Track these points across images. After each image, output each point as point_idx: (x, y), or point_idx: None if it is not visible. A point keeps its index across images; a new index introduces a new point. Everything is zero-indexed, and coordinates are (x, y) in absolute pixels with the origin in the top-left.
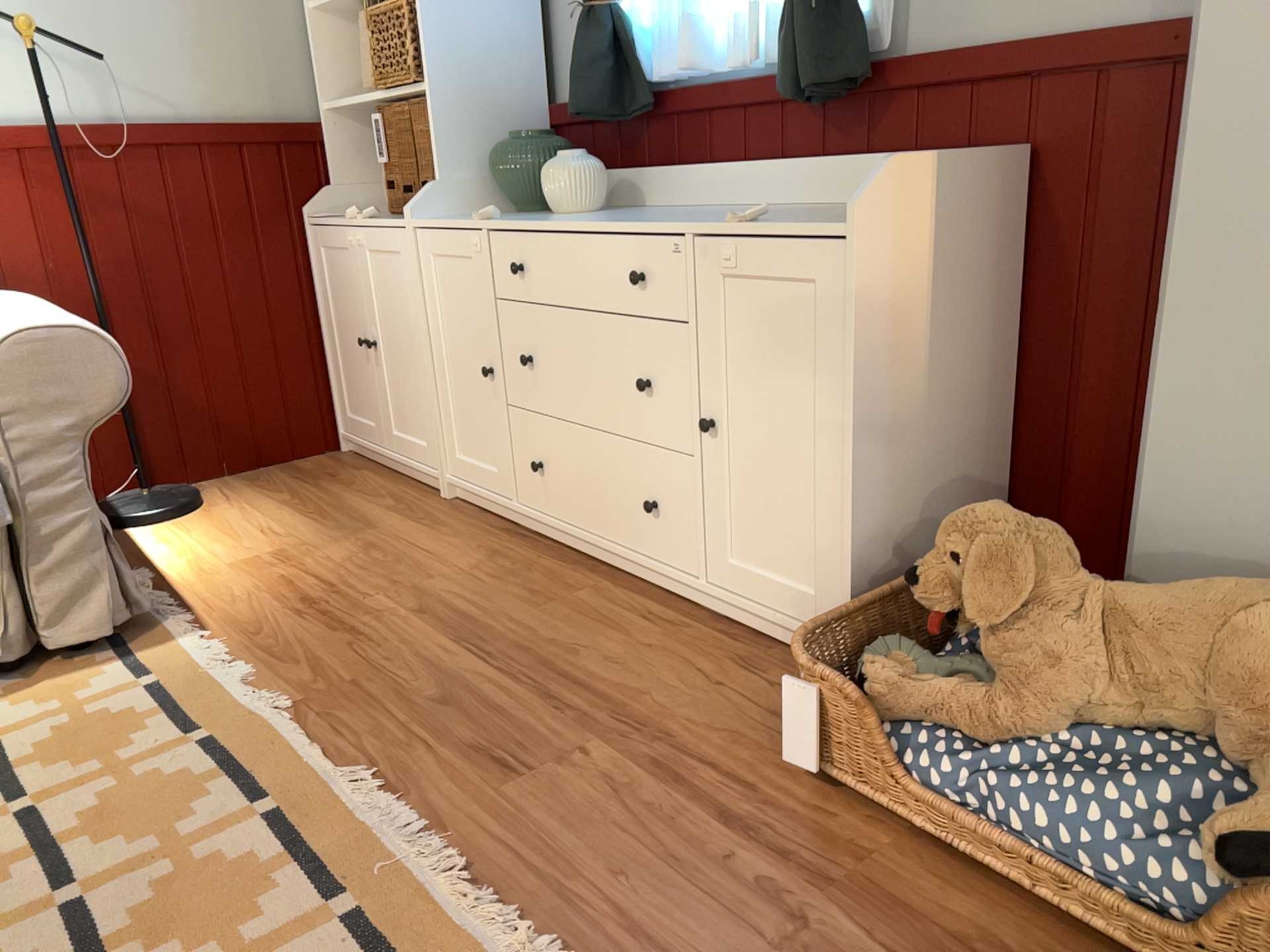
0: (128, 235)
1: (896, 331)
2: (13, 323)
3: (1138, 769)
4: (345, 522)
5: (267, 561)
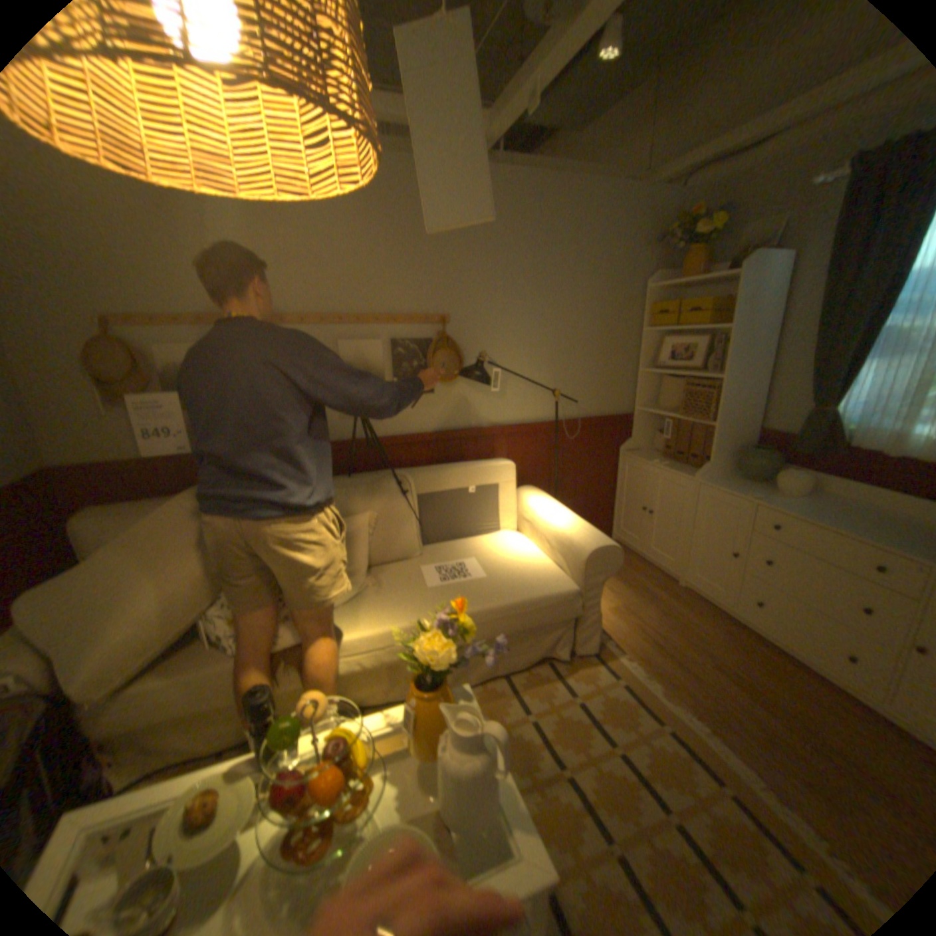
0: (560, 458)
1: None
2: (579, 533)
3: None
4: (643, 592)
5: (623, 612)
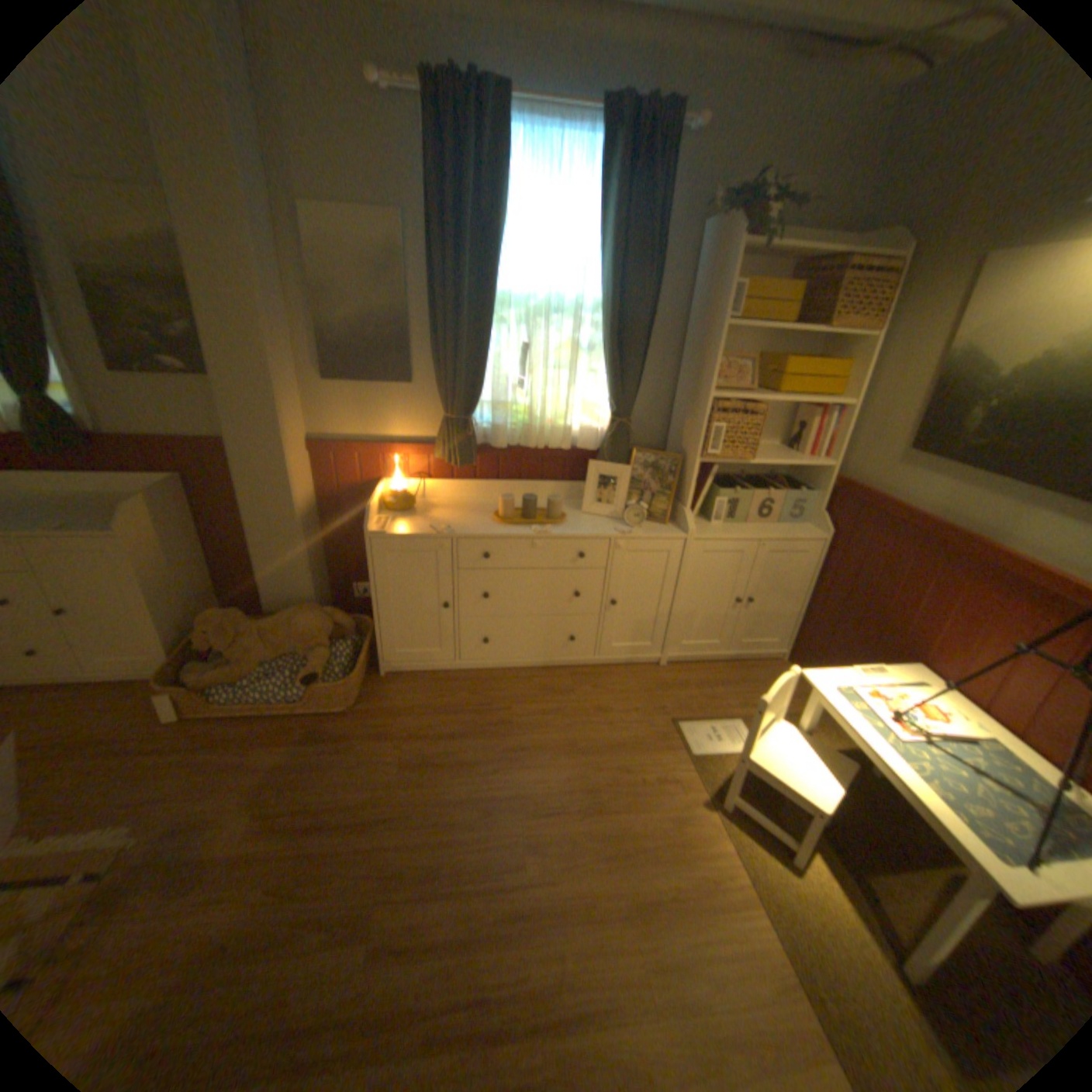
0: None
1: (150, 561)
2: None
3: (279, 672)
4: None
5: None
